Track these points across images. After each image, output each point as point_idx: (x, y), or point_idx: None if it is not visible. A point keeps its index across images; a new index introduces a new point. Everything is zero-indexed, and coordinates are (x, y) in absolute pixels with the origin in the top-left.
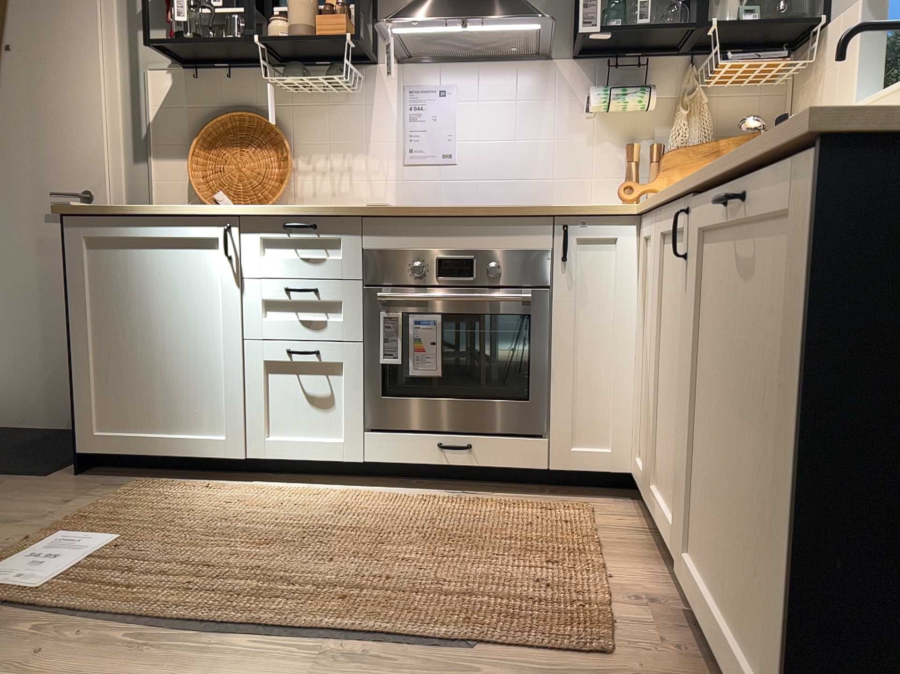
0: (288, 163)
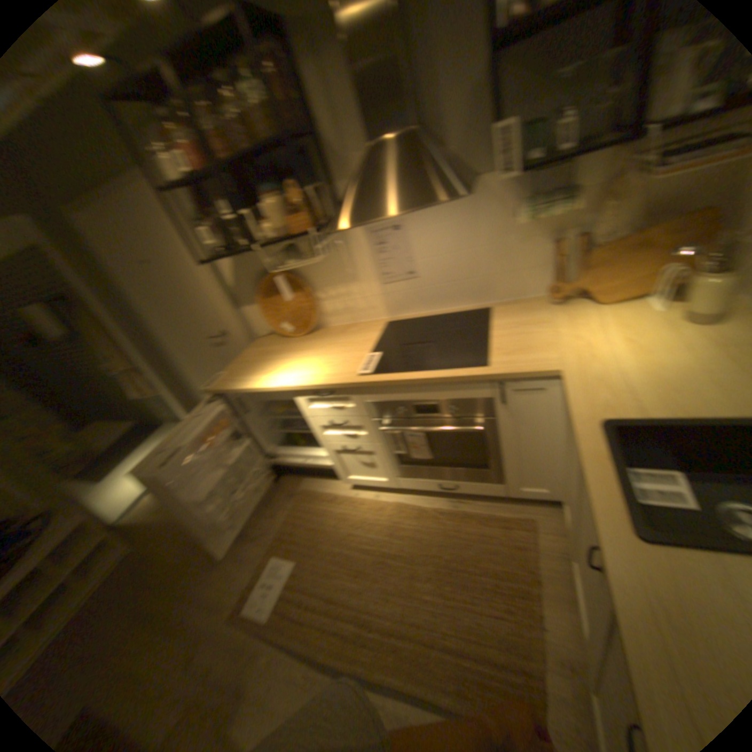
0: (308, 300)
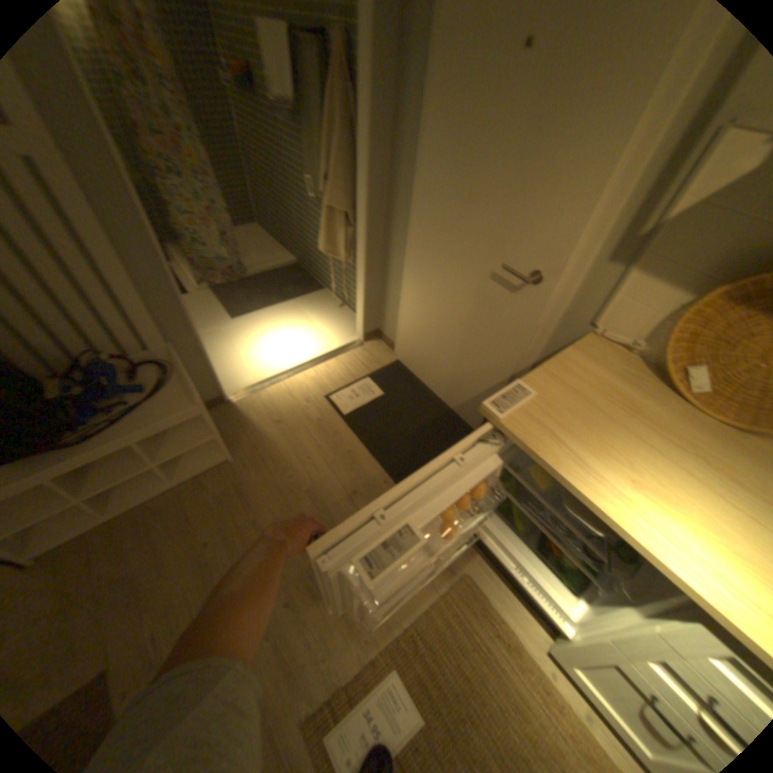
0: None
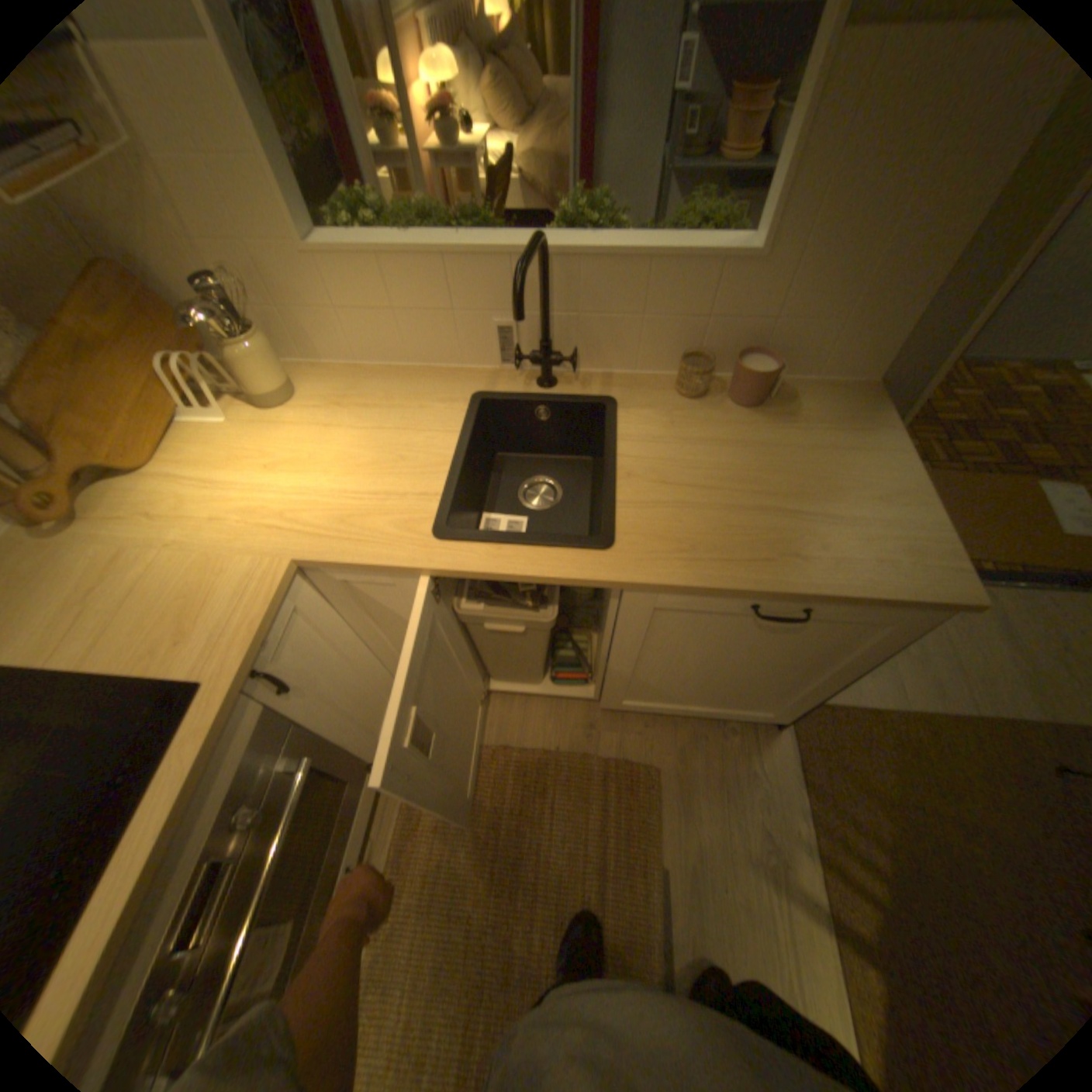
0: None
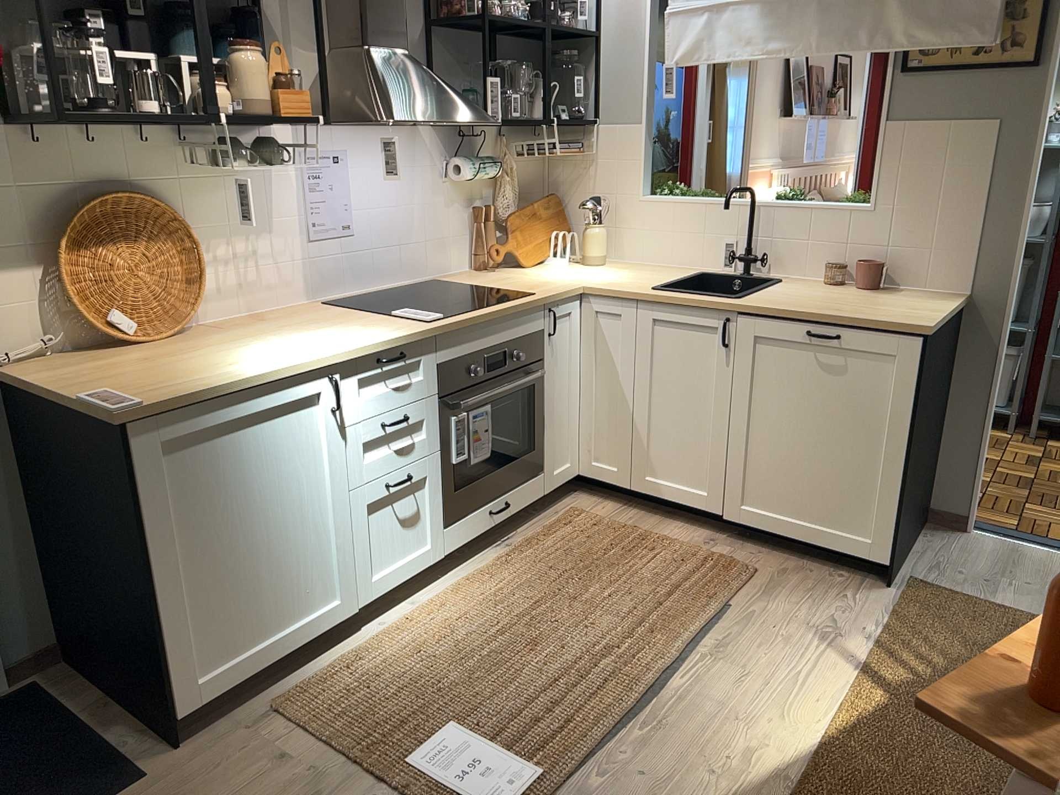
0: (204, 259)
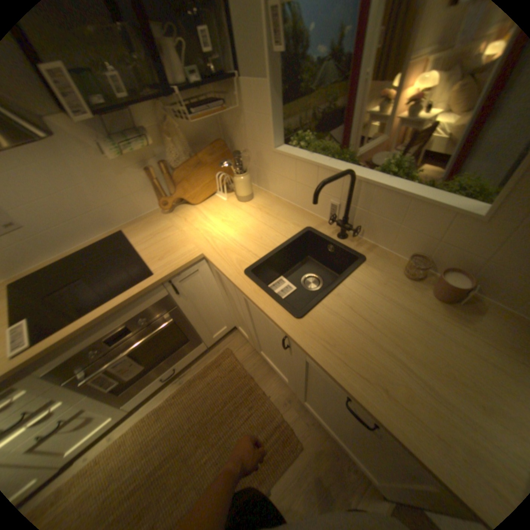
0: None
